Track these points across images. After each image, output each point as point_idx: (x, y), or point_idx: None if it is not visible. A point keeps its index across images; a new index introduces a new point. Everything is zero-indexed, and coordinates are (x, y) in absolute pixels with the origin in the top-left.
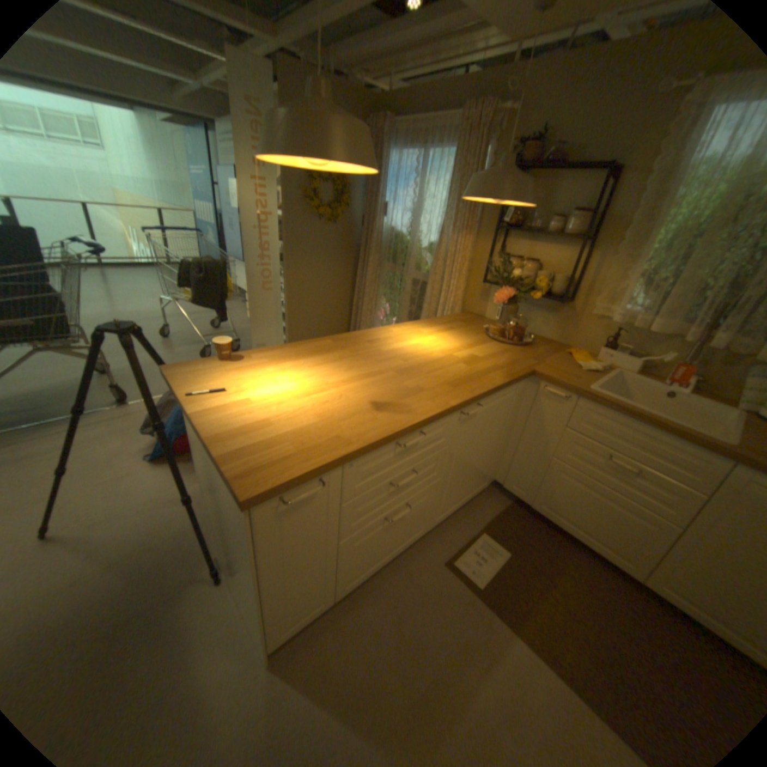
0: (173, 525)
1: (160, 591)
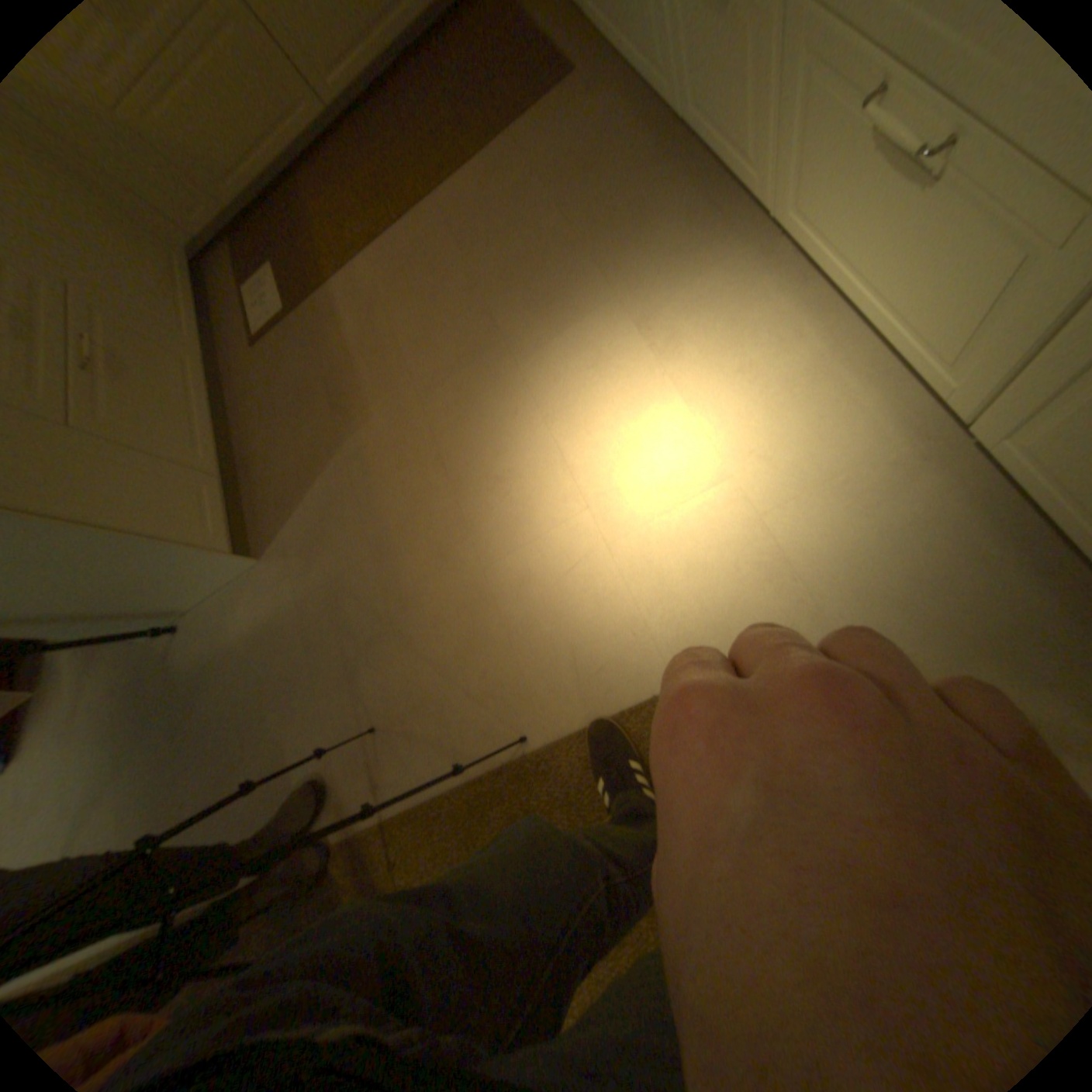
0: (99, 703)
1: (159, 699)
